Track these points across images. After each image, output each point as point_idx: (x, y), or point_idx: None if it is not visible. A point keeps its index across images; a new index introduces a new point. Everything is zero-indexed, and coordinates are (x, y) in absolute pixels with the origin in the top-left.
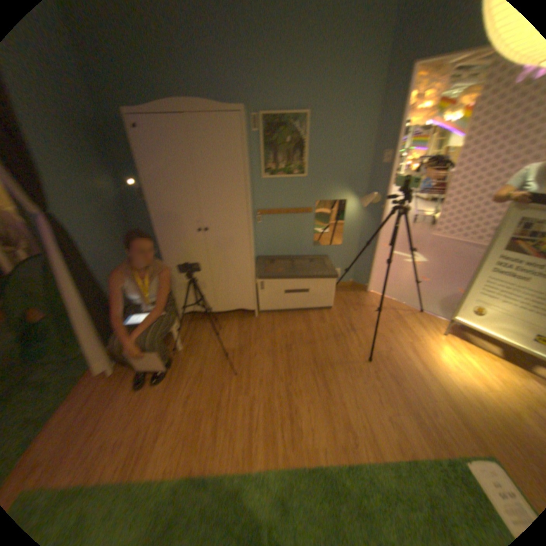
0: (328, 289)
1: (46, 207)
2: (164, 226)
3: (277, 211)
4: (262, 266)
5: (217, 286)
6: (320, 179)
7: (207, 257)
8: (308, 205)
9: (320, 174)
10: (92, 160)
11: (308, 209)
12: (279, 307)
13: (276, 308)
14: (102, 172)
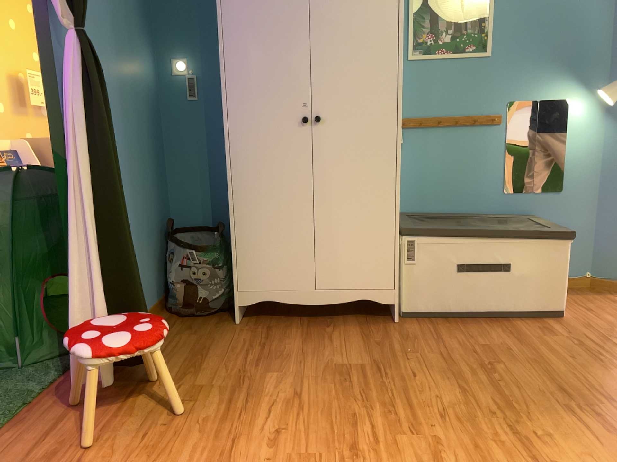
0: (553, 265)
1: (81, 17)
2: (239, 113)
3: (434, 120)
4: (405, 219)
5: (321, 244)
6: (516, 61)
7: (306, 182)
8: (493, 110)
9: (516, 51)
10: (135, 14)
11: (493, 116)
12: (446, 306)
13: (438, 306)
14: (142, 39)
